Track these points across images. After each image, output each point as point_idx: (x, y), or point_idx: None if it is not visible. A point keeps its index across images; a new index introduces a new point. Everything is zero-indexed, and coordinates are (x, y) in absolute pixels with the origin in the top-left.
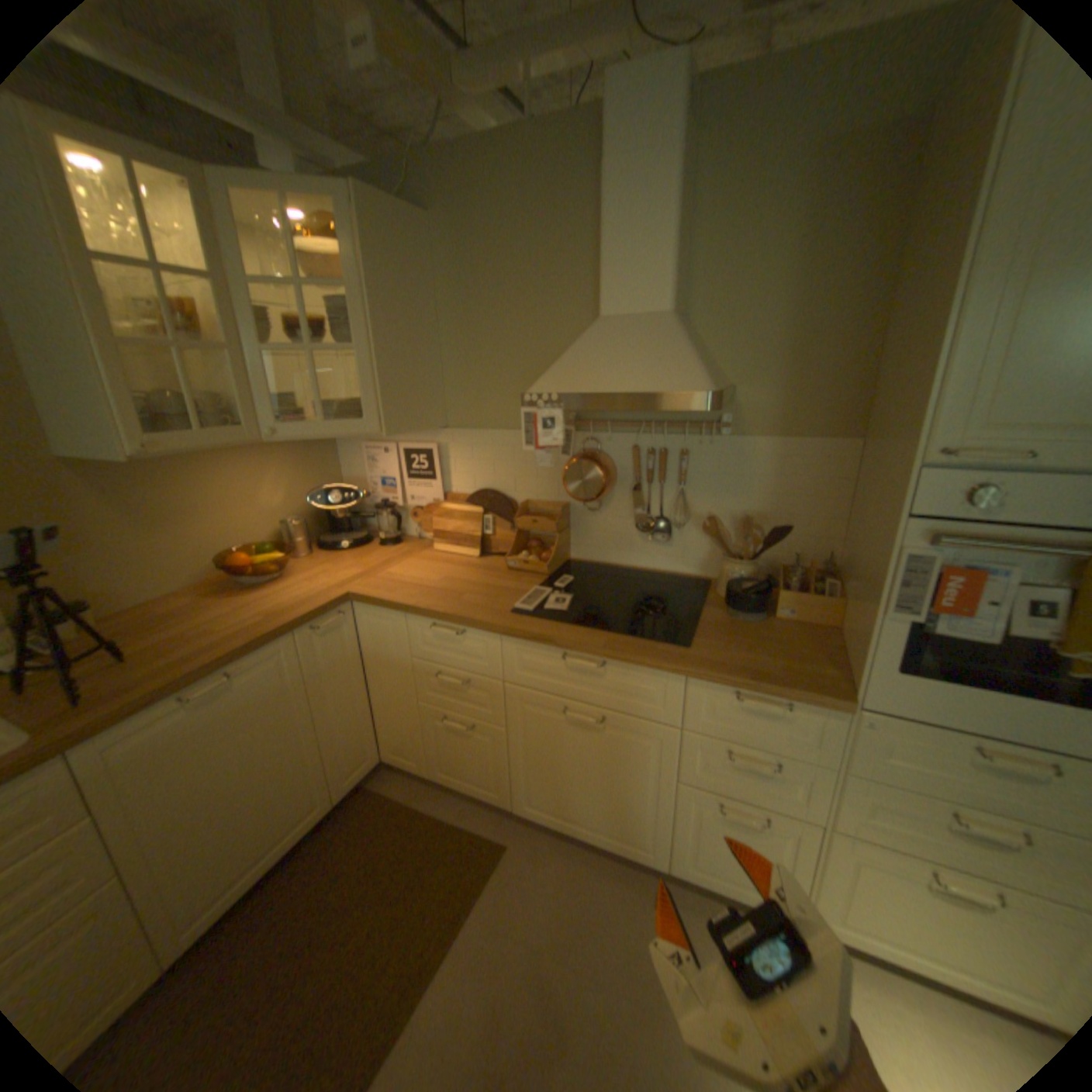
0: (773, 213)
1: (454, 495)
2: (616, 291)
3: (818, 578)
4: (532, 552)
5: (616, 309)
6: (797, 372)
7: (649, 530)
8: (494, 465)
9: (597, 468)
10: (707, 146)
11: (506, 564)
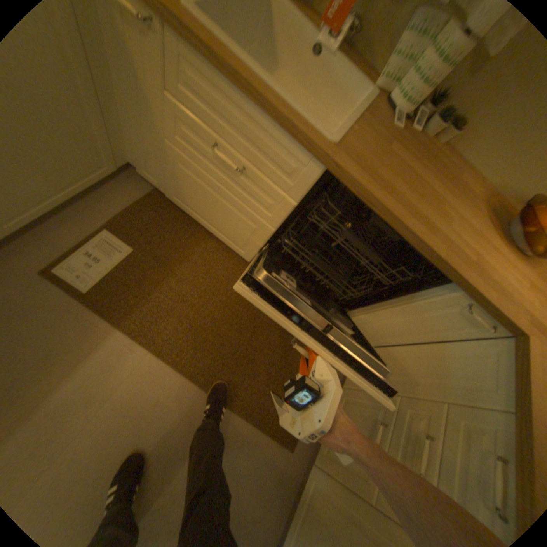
0: None
1: None
2: None
3: None
4: None
5: None
6: None
7: None
8: None
9: None
10: None
11: None
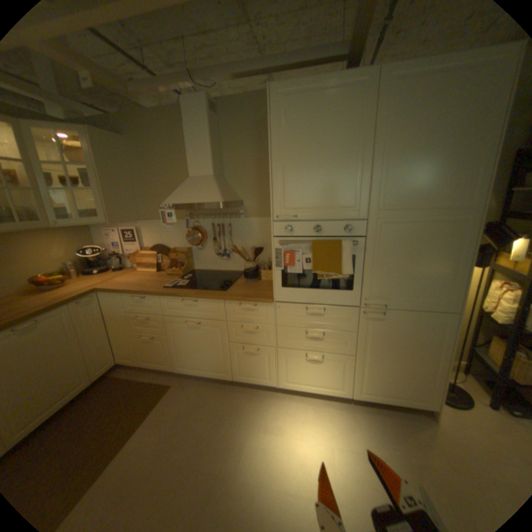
0: (244, 143)
1: (145, 248)
2: (193, 168)
3: None
4: (177, 267)
5: (194, 174)
6: (261, 195)
7: (222, 255)
8: (160, 234)
9: (198, 232)
10: (221, 120)
11: (166, 273)
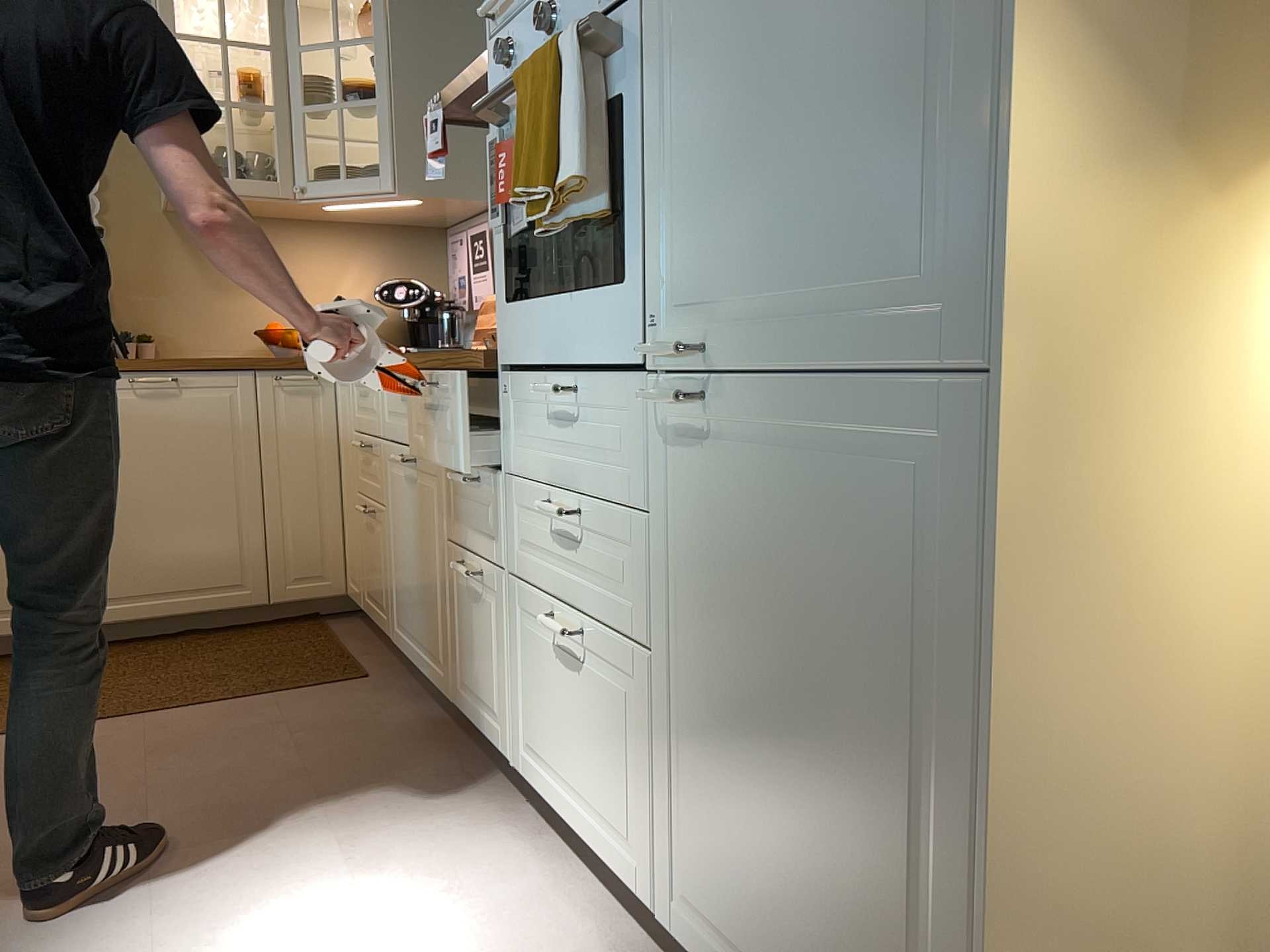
0: None
1: None
2: None
3: None
4: None
5: None
6: None
7: None
8: None
9: None
10: None
11: None
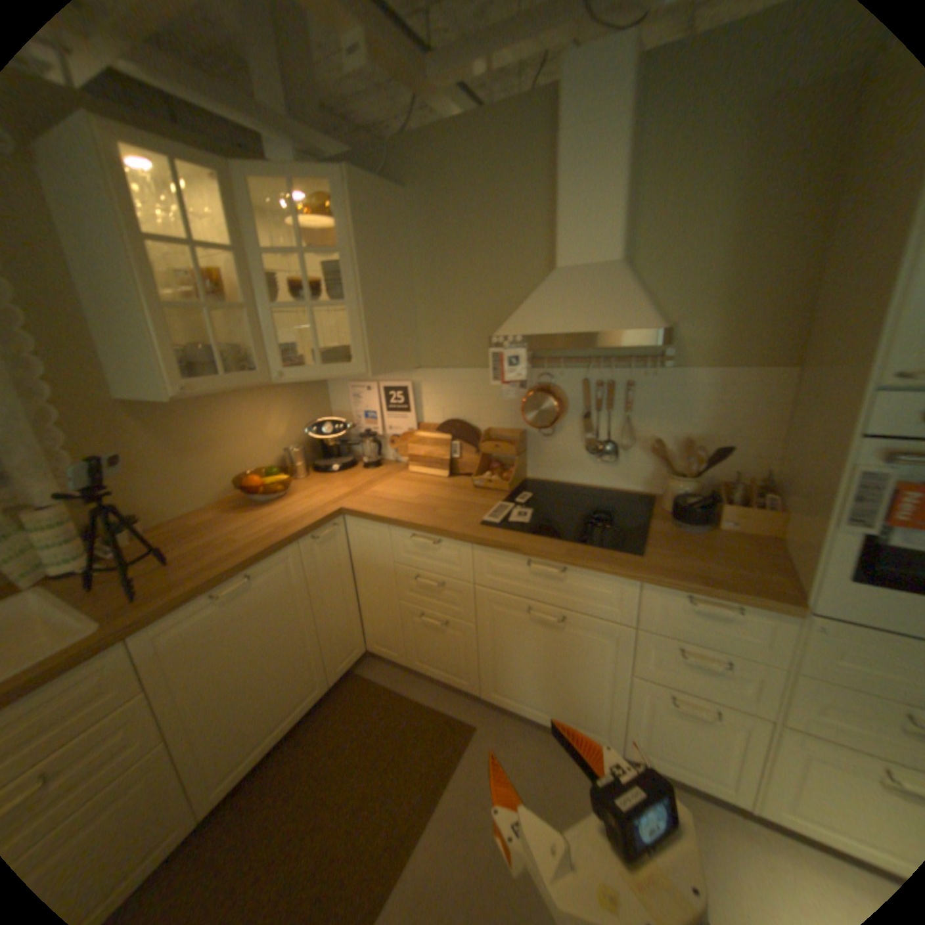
0: (714, 168)
1: (426, 425)
2: (572, 244)
3: (759, 493)
4: (495, 472)
5: (572, 259)
6: (737, 309)
7: (598, 452)
8: (461, 398)
9: (552, 399)
10: (652, 113)
11: (472, 483)
